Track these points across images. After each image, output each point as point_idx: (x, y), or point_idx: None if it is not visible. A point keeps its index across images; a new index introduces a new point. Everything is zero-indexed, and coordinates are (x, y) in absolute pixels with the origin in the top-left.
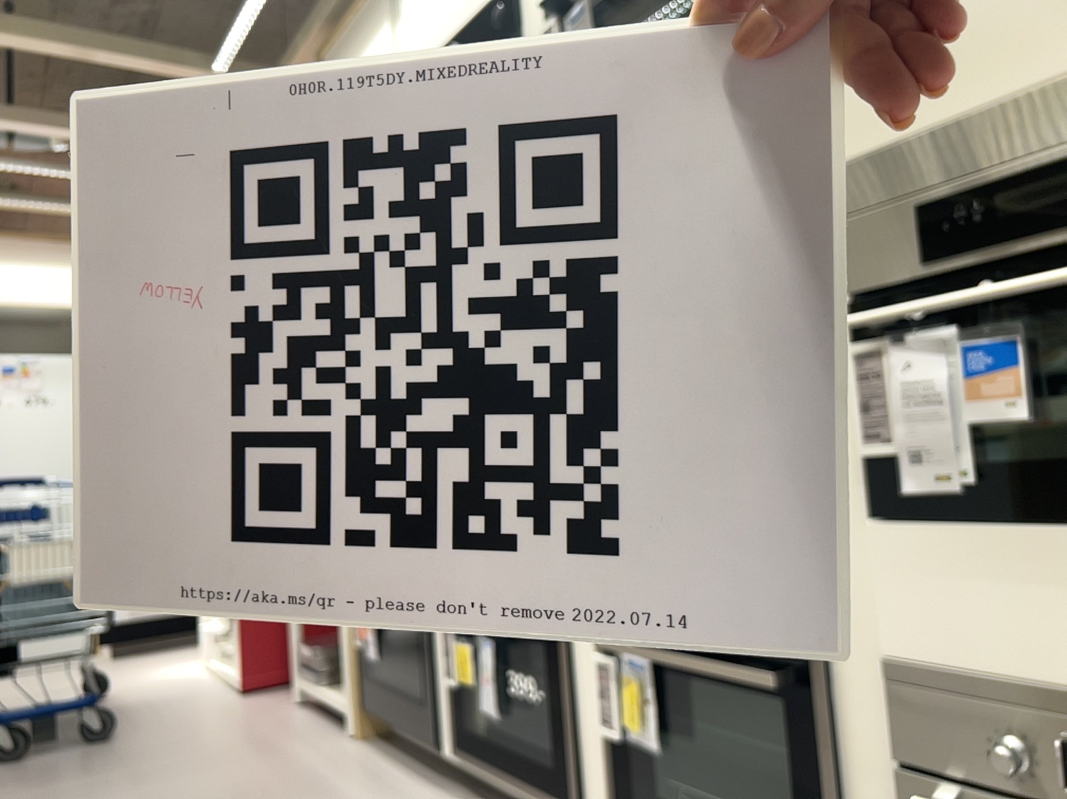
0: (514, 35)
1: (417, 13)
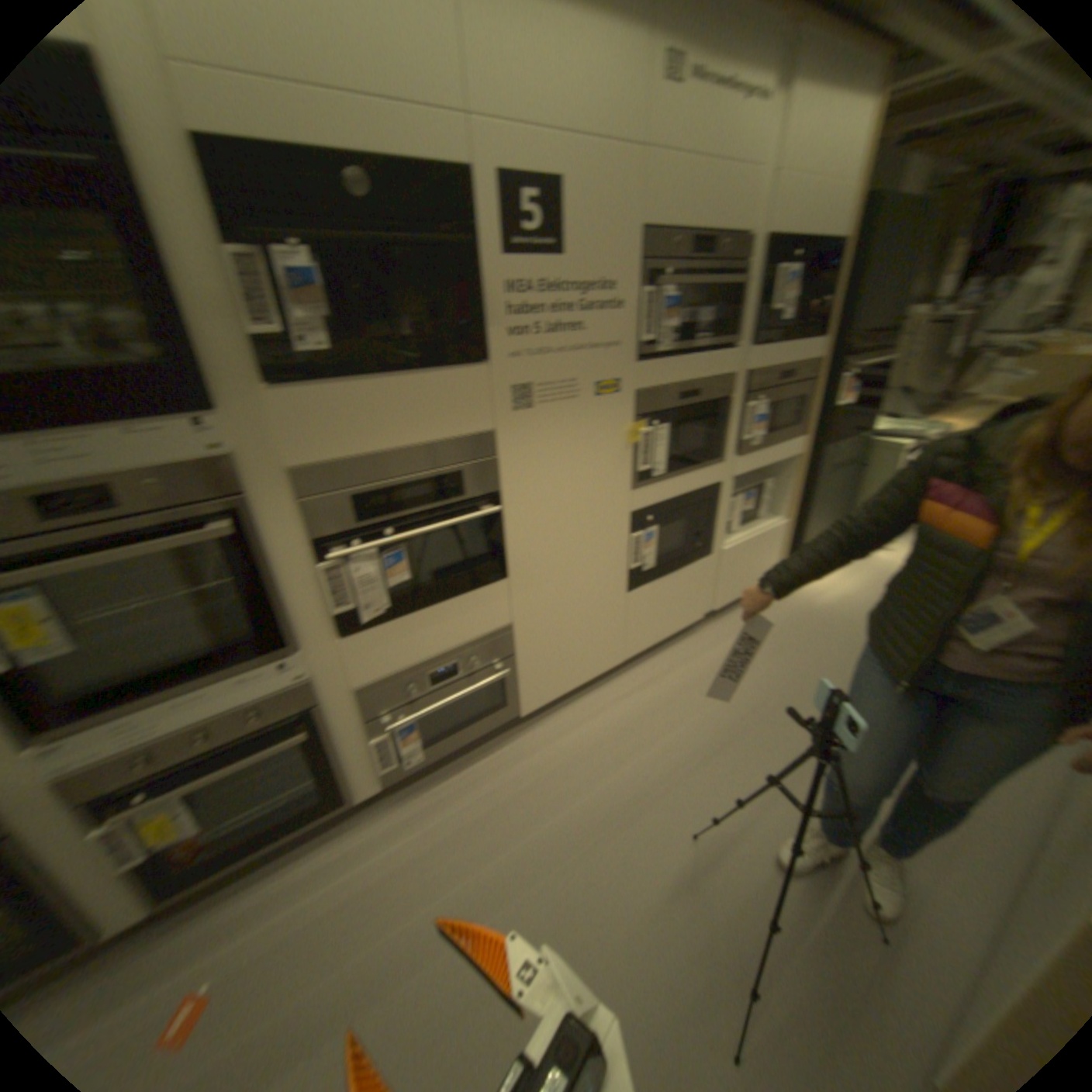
0: None
1: None
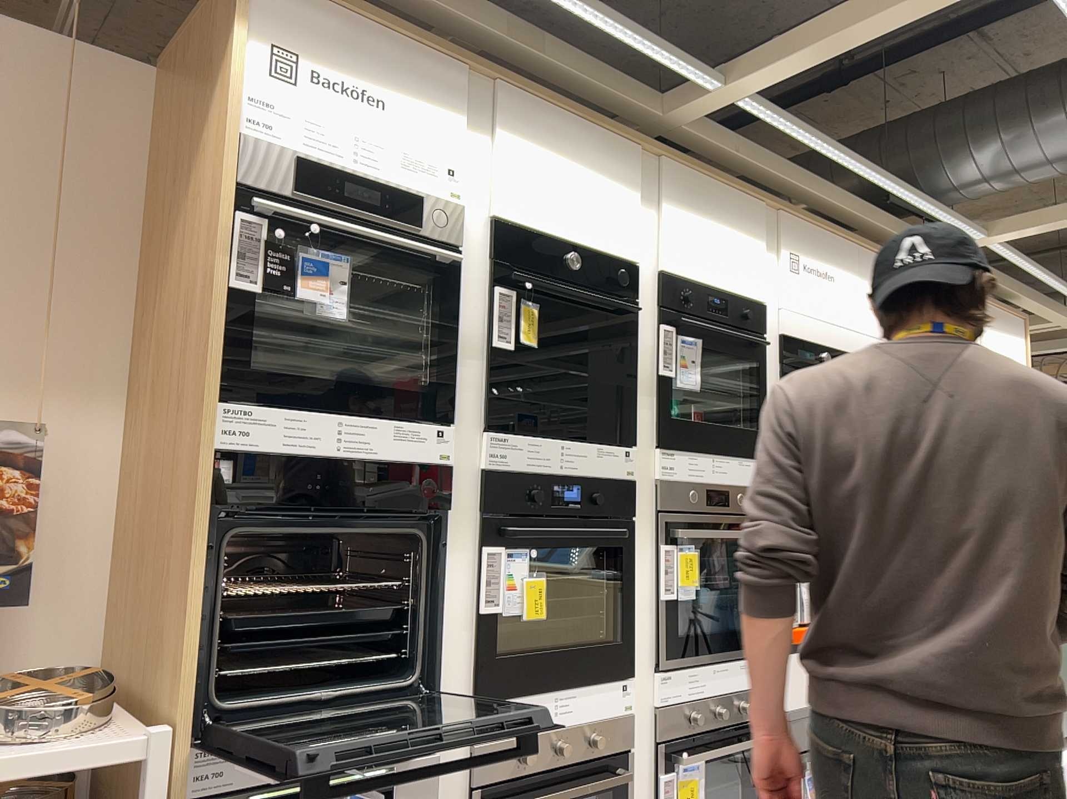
0: (630, 307)
1: (528, 181)
